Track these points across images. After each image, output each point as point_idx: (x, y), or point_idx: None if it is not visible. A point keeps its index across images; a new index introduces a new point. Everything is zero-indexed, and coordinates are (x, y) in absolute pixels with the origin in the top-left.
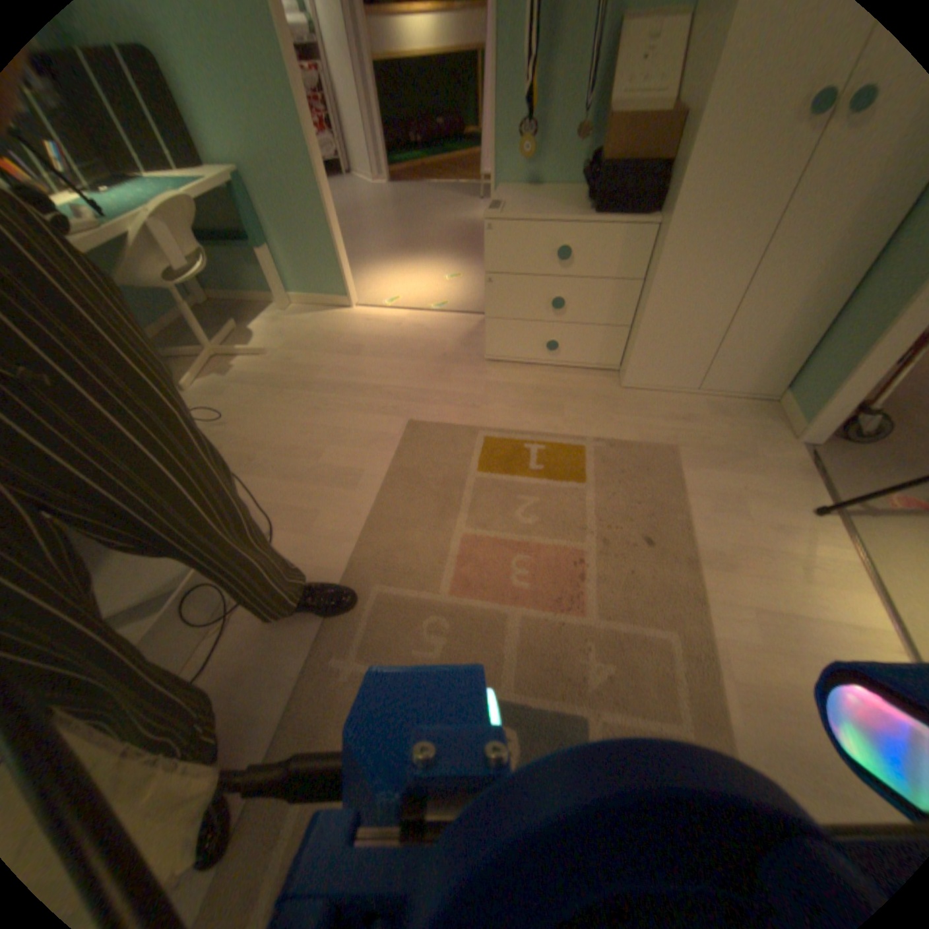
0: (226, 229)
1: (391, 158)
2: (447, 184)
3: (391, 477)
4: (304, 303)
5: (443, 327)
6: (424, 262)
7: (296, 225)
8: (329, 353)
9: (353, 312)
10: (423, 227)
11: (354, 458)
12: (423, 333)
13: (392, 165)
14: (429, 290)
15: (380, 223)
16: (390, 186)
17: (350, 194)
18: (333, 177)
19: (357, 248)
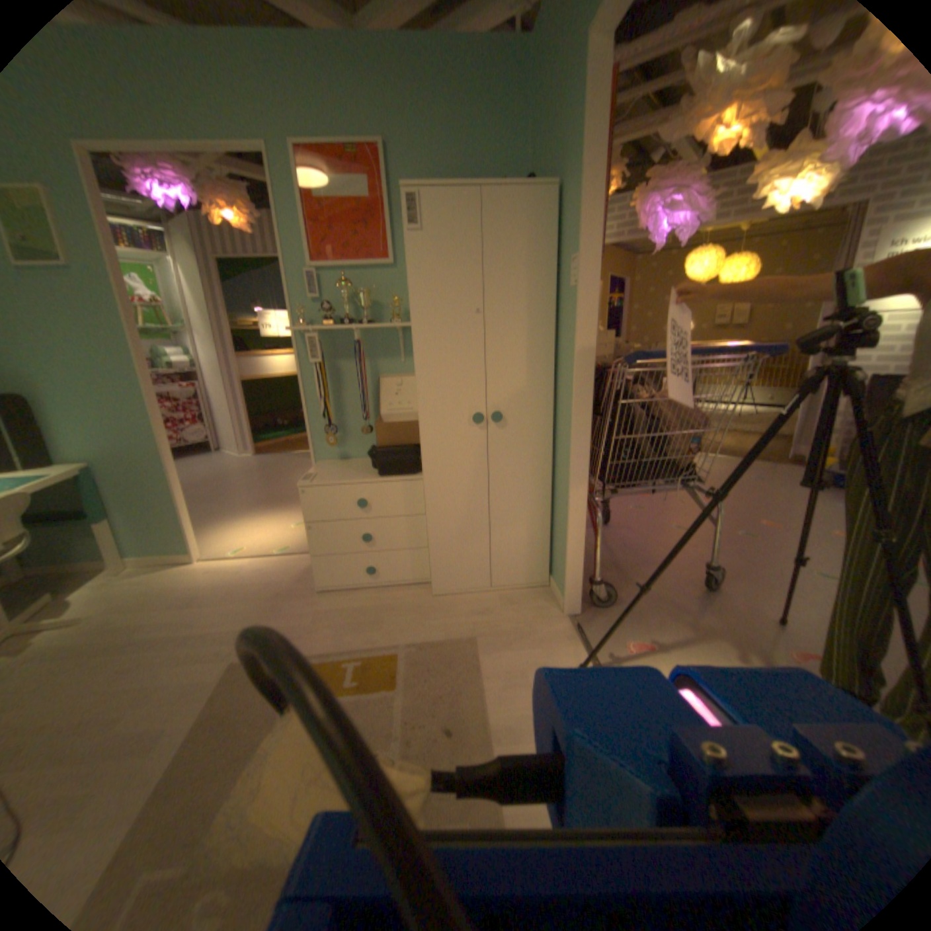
0: (66, 512)
1: (260, 437)
2: (305, 453)
3: (196, 731)
4: (141, 567)
5: (281, 569)
6: (274, 515)
7: (141, 502)
8: (156, 612)
9: (194, 568)
10: (278, 488)
11: (157, 720)
12: (261, 577)
13: (259, 442)
14: (274, 538)
15: (239, 488)
16: (255, 458)
17: (216, 466)
18: (203, 454)
19: (211, 510)
